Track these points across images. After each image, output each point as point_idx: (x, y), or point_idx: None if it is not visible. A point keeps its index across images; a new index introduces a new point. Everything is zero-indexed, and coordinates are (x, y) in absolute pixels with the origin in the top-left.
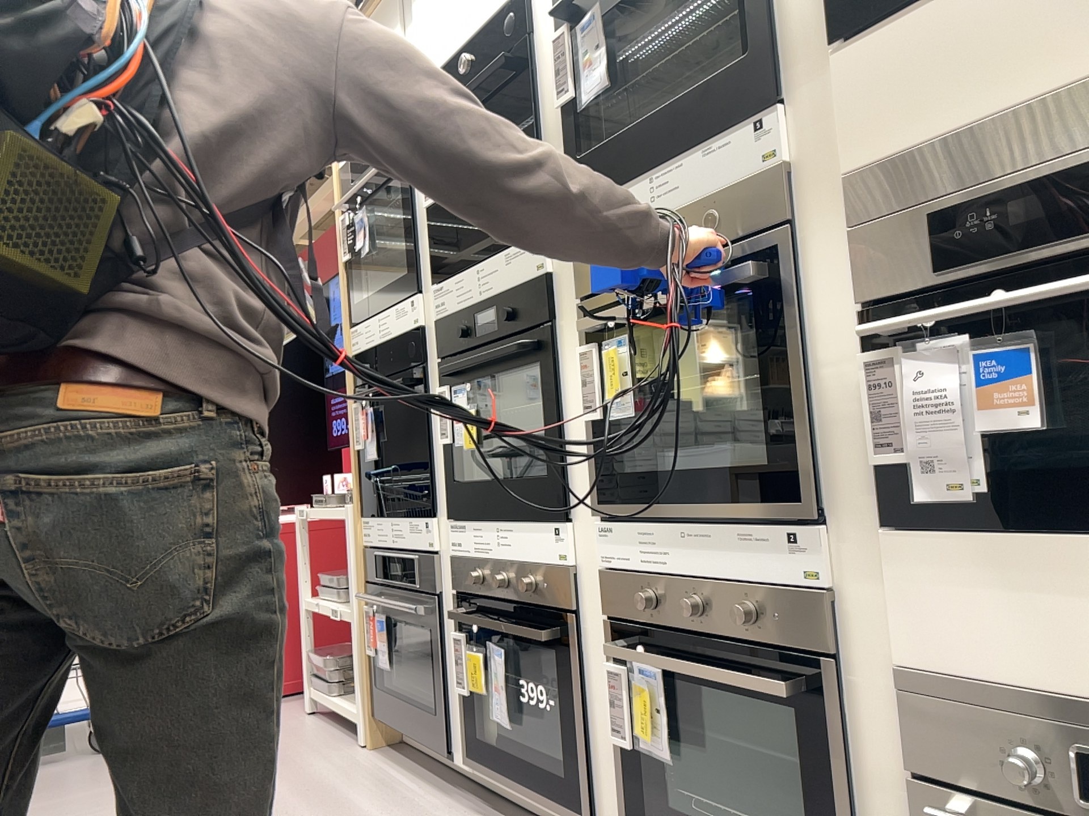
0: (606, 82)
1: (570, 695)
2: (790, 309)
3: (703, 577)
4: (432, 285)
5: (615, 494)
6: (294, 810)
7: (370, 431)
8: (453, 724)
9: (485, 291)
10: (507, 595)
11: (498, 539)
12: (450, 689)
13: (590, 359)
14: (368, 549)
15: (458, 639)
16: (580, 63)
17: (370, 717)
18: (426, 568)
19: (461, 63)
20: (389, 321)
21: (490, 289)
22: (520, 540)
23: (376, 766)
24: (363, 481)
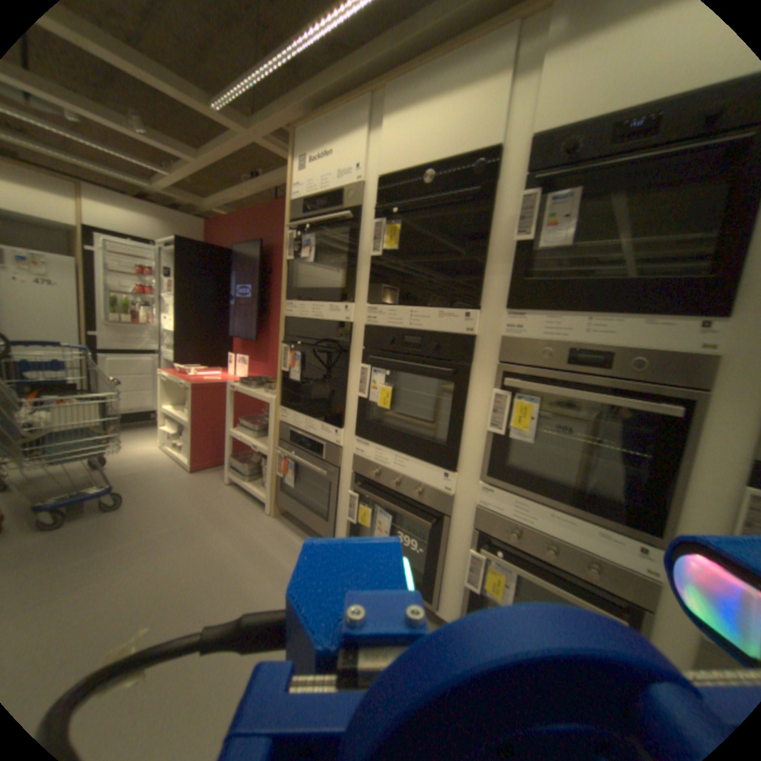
0: (571, 241)
1: (435, 549)
2: (690, 437)
3: (561, 538)
4: (366, 302)
5: (501, 473)
6: (248, 568)
7: (298, 365)
8: (338, 528)
9: (416, 326)
10: (398, 488)
11: (396, 459)
12: (339, 512)
13: (503, 399)
14: (283, 422)
15: (354, 495)
16: (546, 217)
17: (273, 502)
18: (333, 452)
19: (426, 173)
20: (325, 309)
21: (421, 326)
22: (414, 466)
23: (281, 532)
24: (278, 381)
